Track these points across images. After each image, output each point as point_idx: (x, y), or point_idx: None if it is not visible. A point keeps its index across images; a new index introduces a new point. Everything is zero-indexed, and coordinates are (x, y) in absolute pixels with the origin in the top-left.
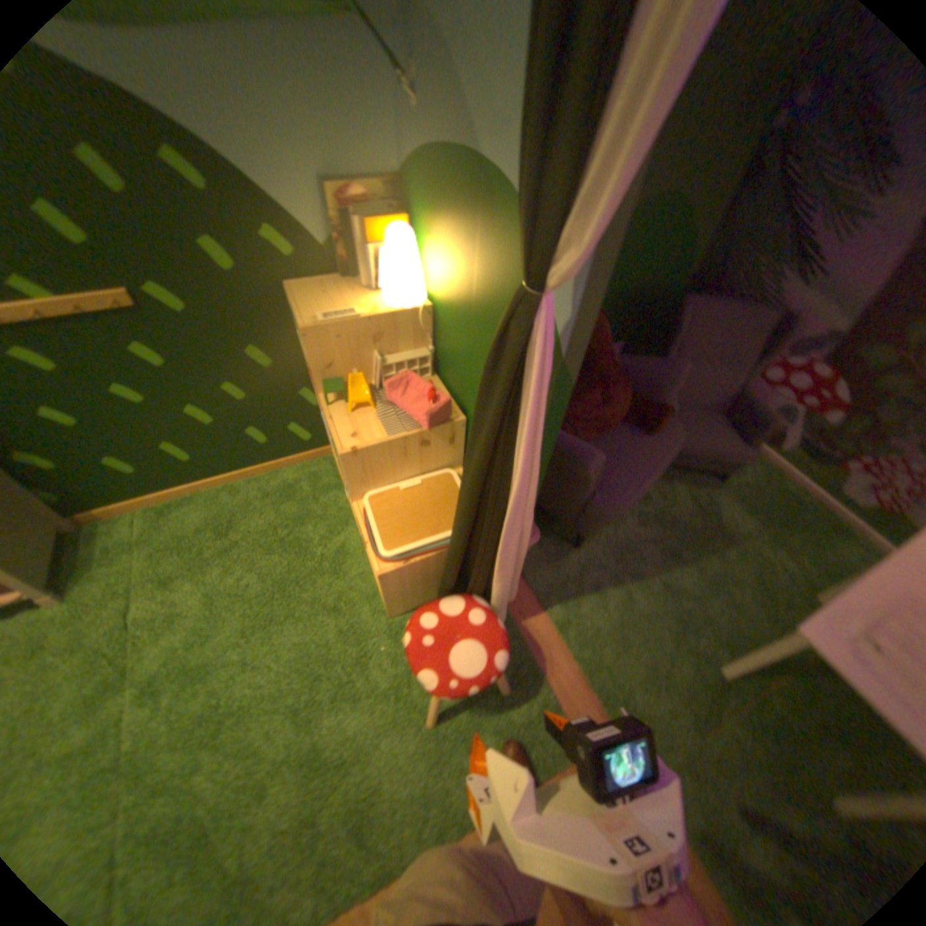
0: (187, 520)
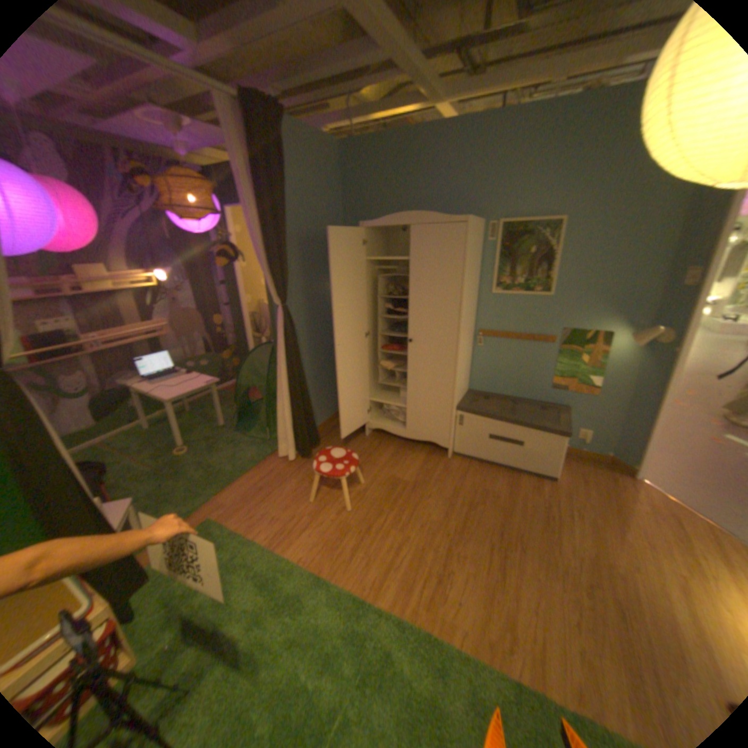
0: None
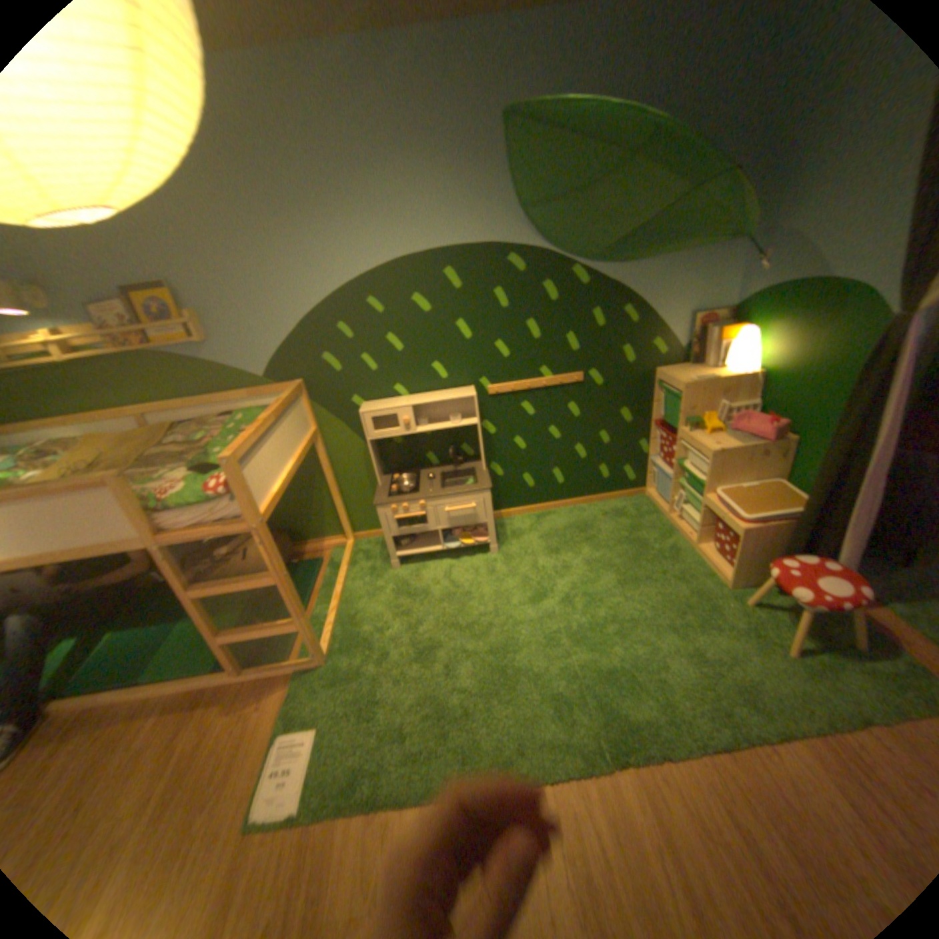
0: (555, 521)
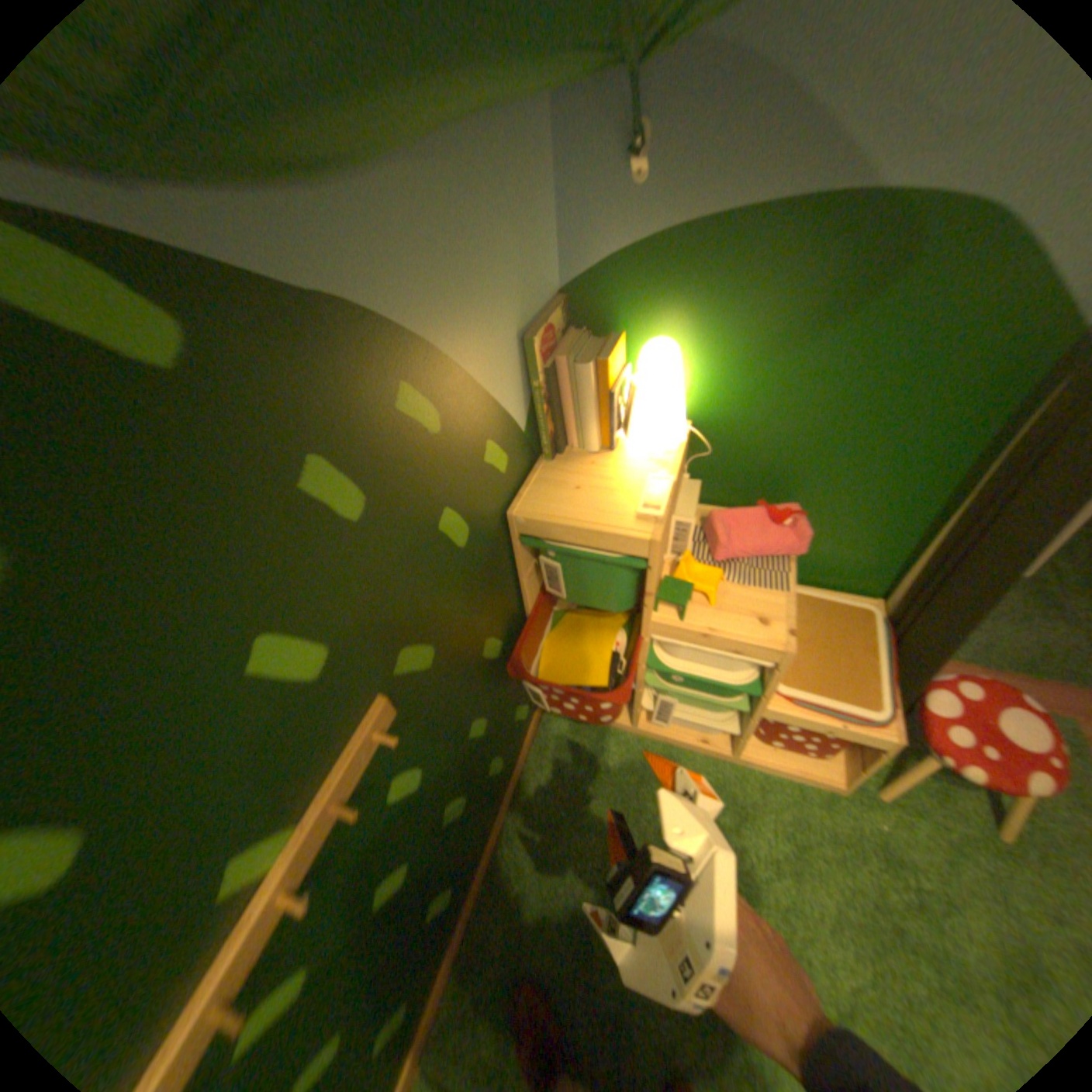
0: (507, 972)
